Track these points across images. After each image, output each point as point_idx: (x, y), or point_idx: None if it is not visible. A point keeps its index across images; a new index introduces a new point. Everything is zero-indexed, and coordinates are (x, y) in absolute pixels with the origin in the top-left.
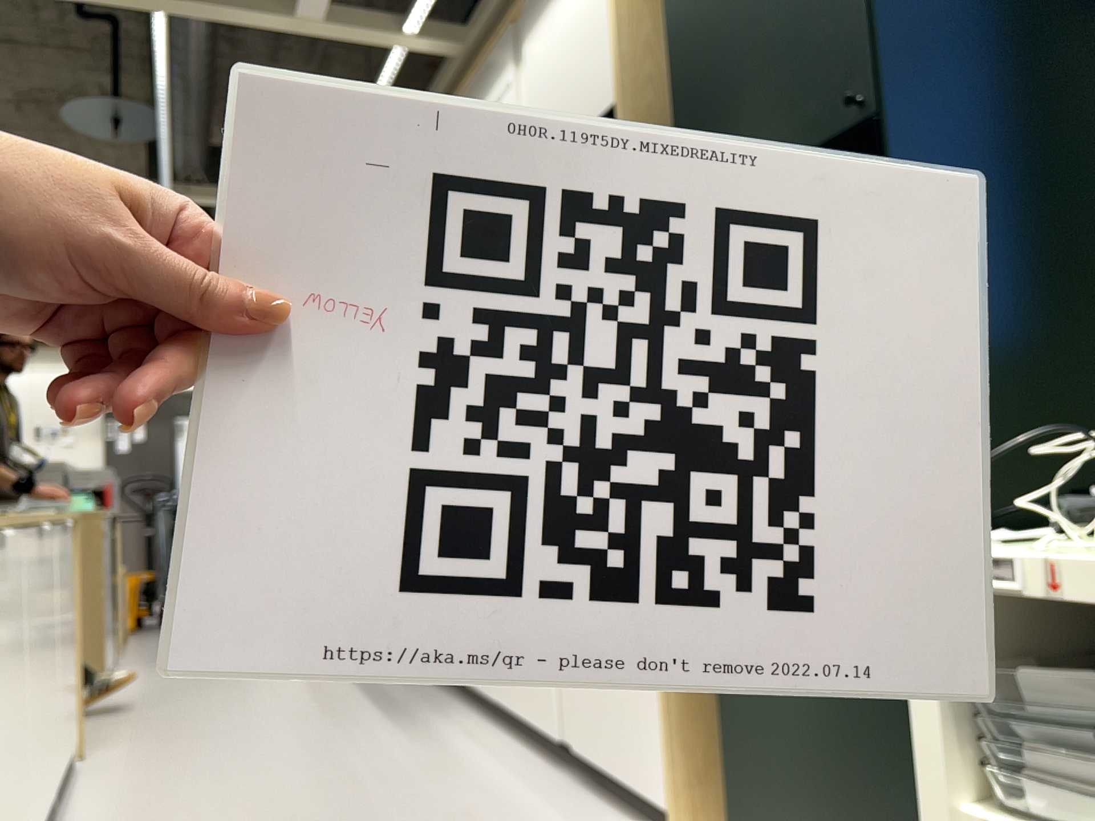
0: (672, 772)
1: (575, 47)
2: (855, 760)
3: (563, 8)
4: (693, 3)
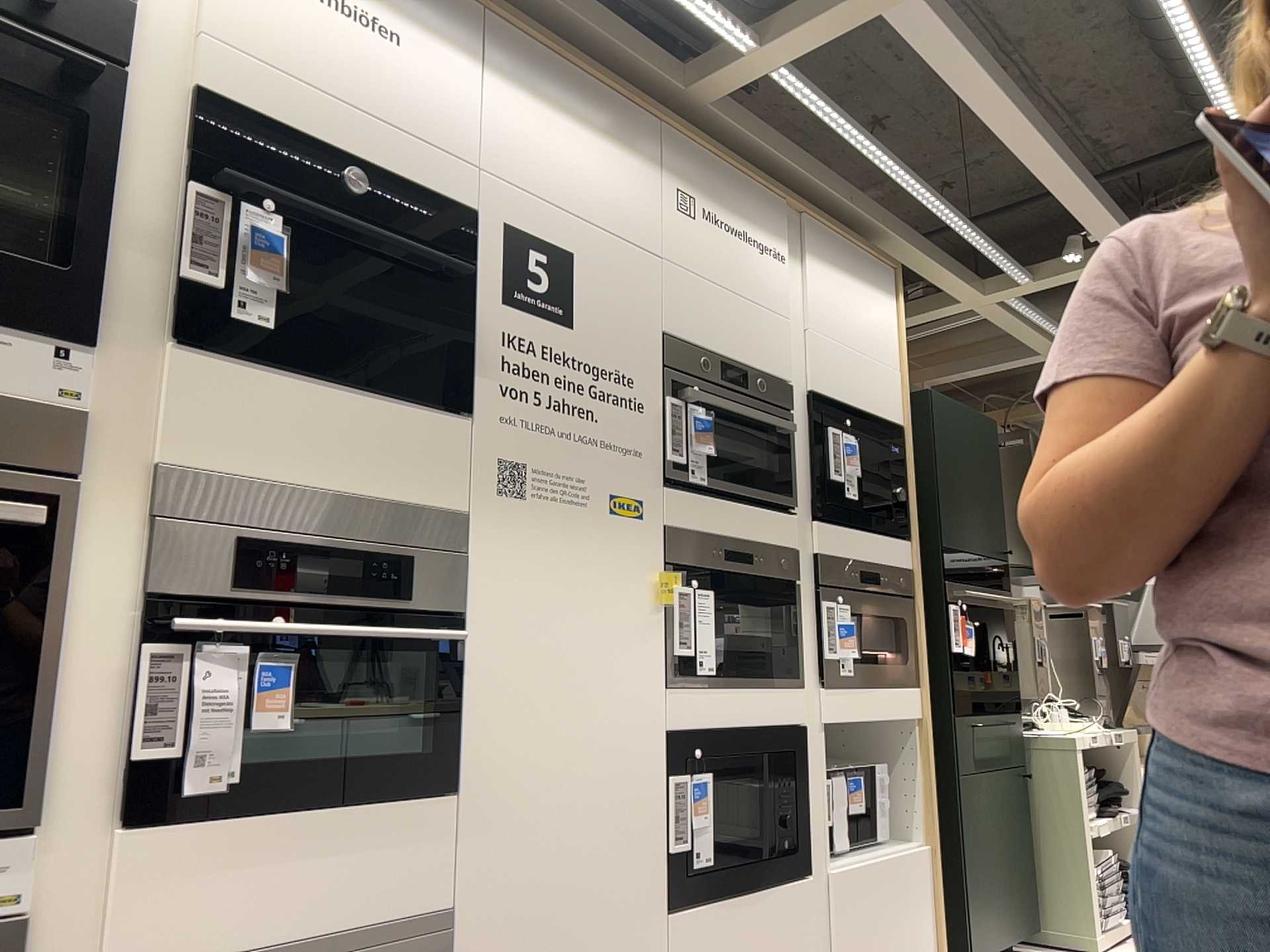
0: (932, 942)
1: (864, 338)
2: (1005, 849)
3: (853, 292)
4: (943, 426)
